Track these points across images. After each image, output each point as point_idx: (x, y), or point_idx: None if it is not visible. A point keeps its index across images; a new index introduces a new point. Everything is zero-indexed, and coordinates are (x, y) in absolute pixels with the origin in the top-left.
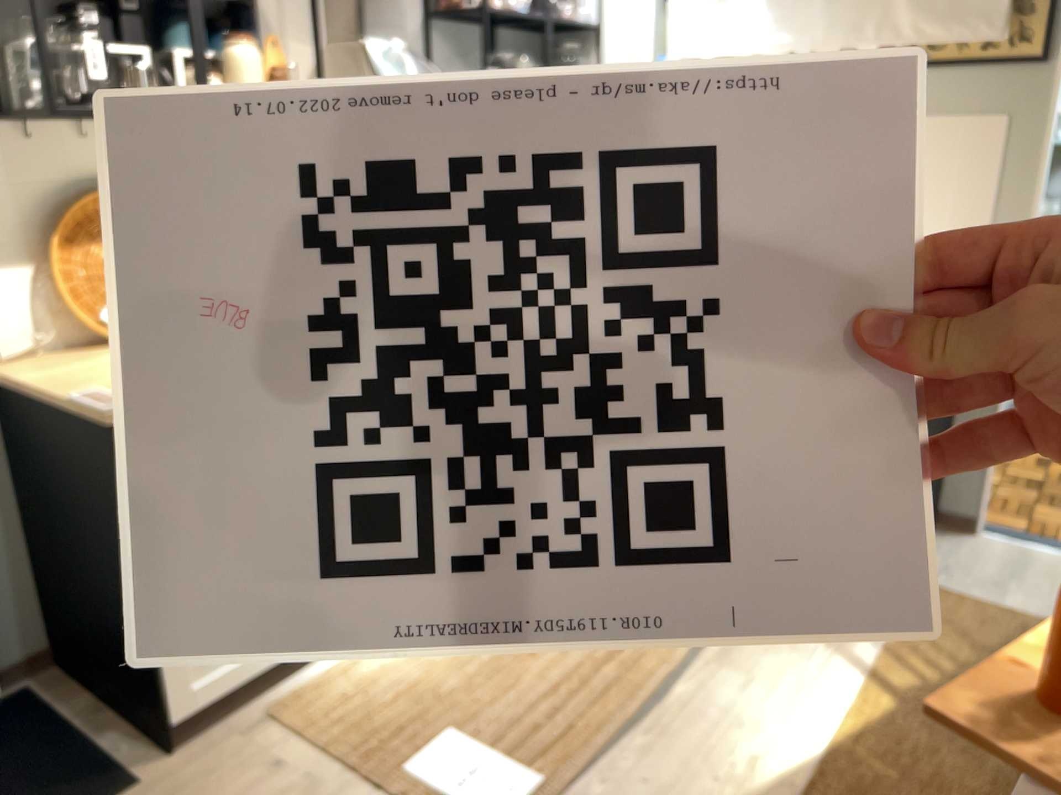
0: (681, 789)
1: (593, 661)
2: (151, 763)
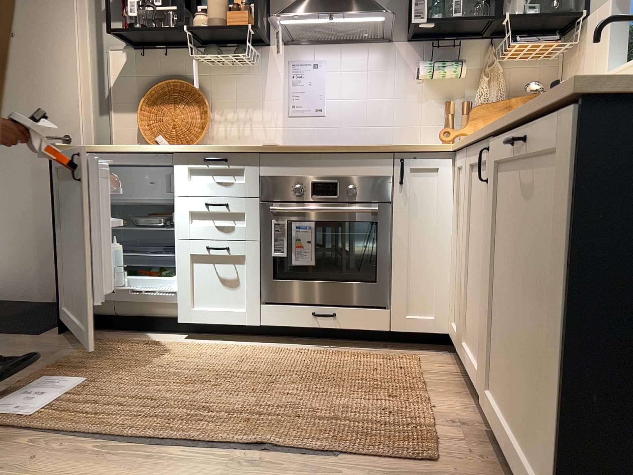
0: None
1: (194, 407)
2: (54, 333)
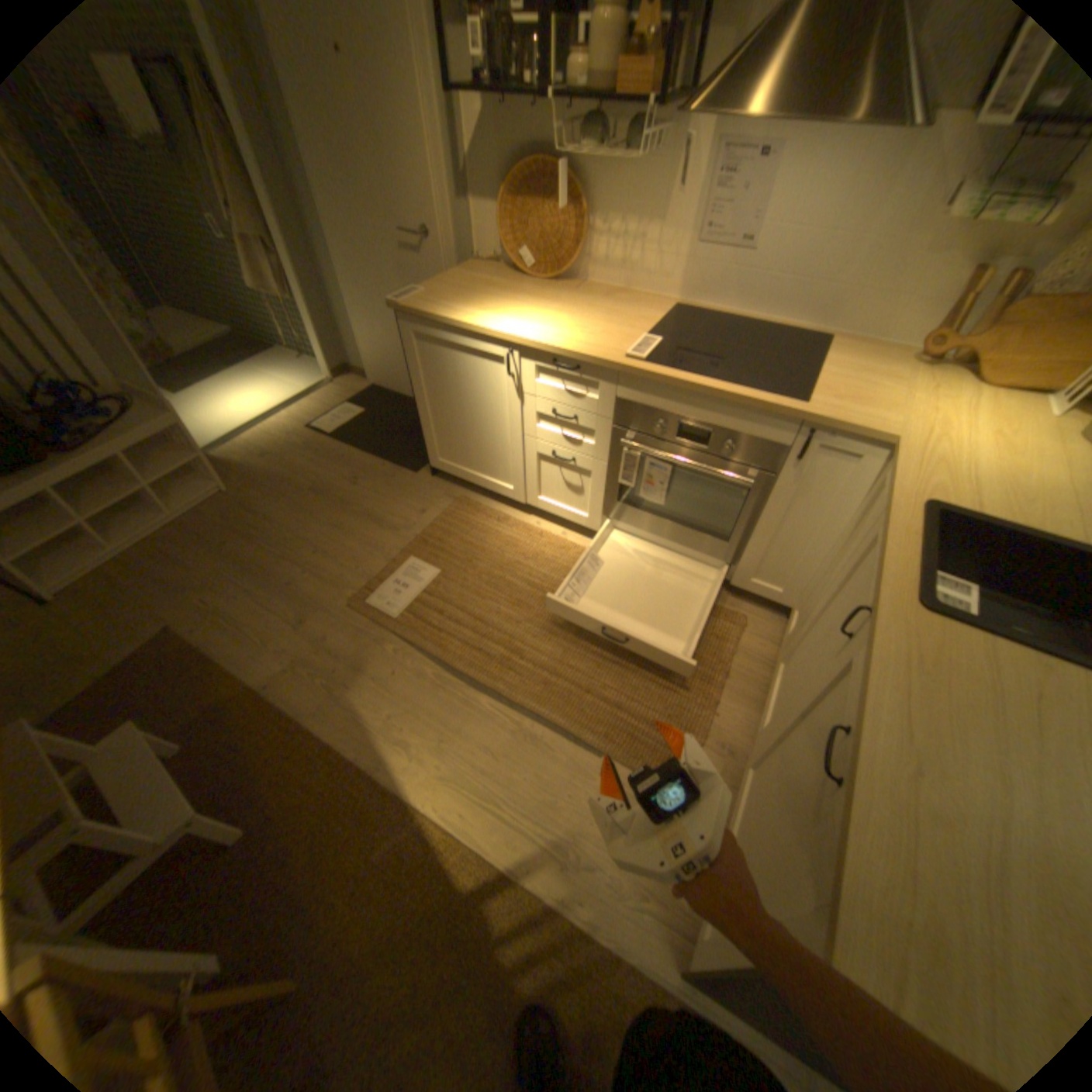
0: (387, 693)
1: (511, 639)
2: (429, 473)
